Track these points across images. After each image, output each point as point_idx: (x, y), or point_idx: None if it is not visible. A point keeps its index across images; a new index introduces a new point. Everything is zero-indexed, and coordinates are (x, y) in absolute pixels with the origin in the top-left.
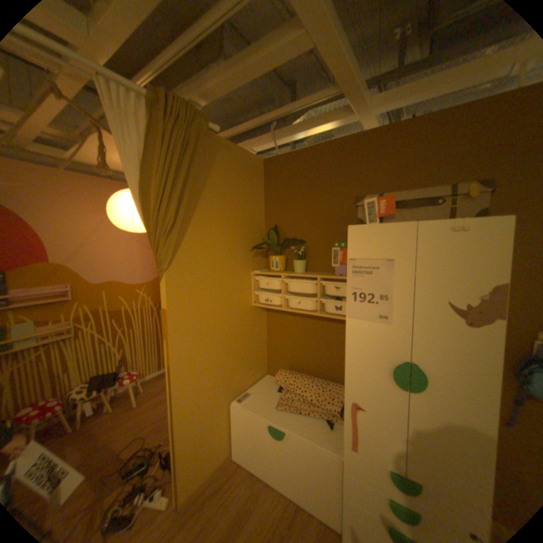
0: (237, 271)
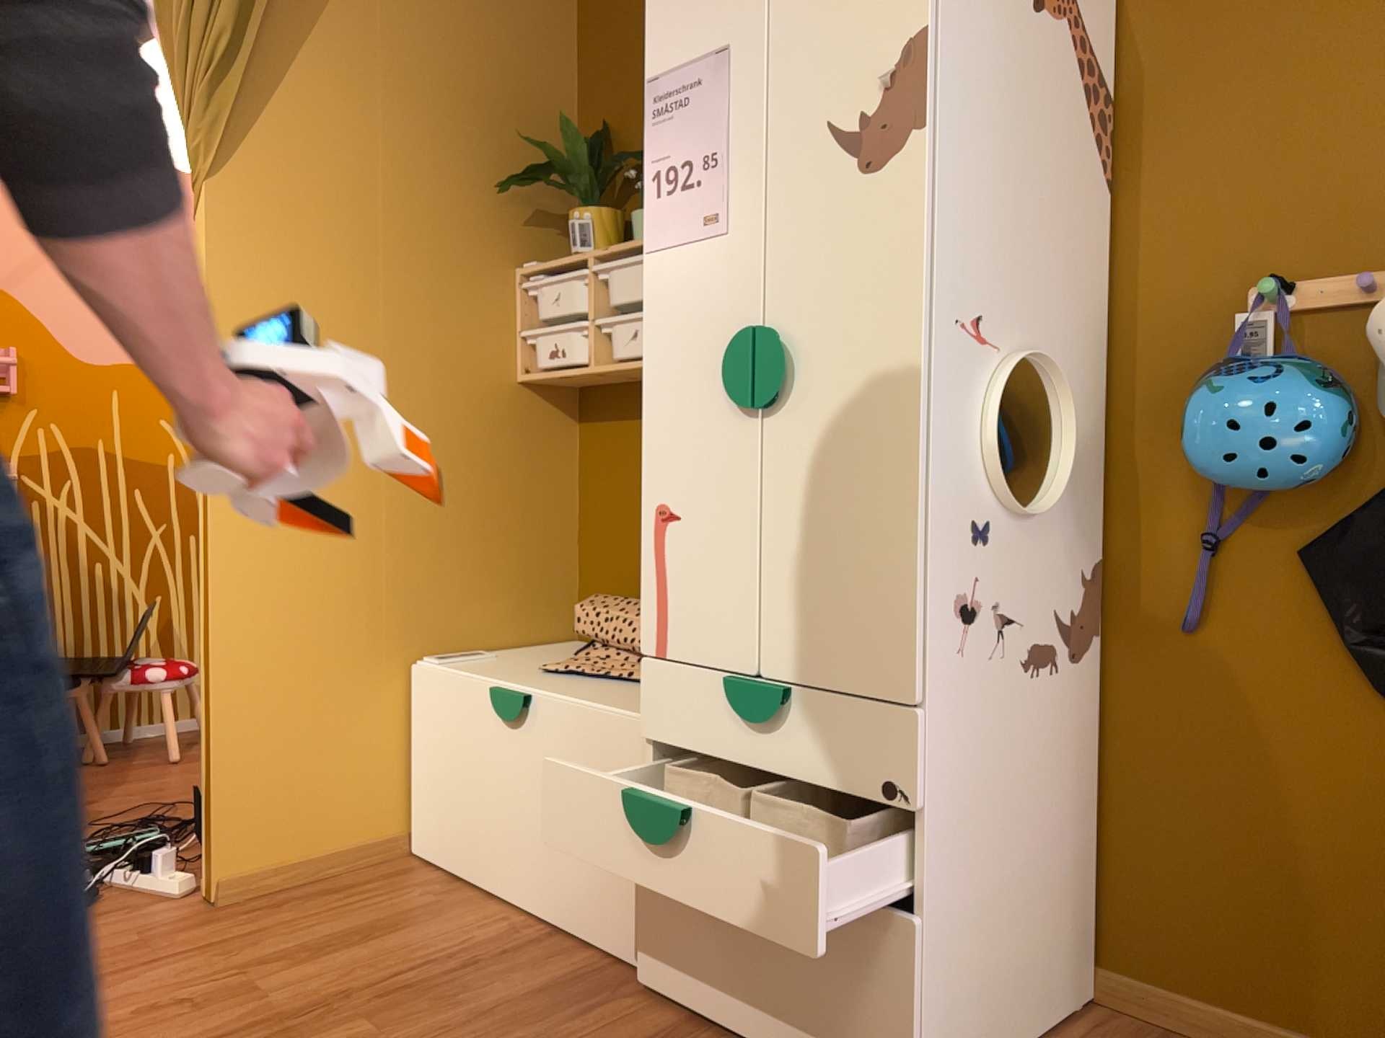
0: (457, 250)
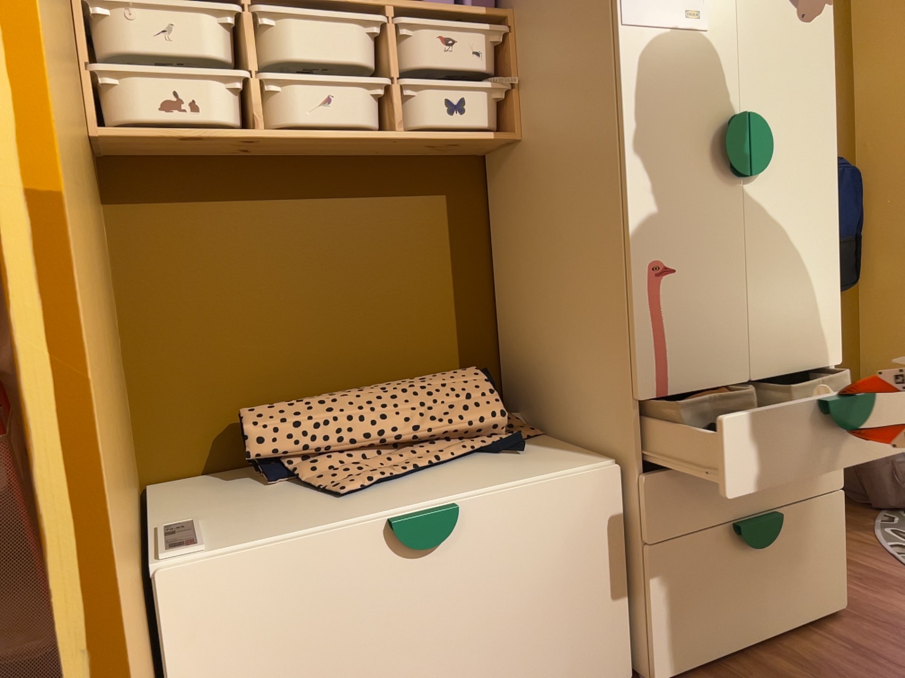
0: None
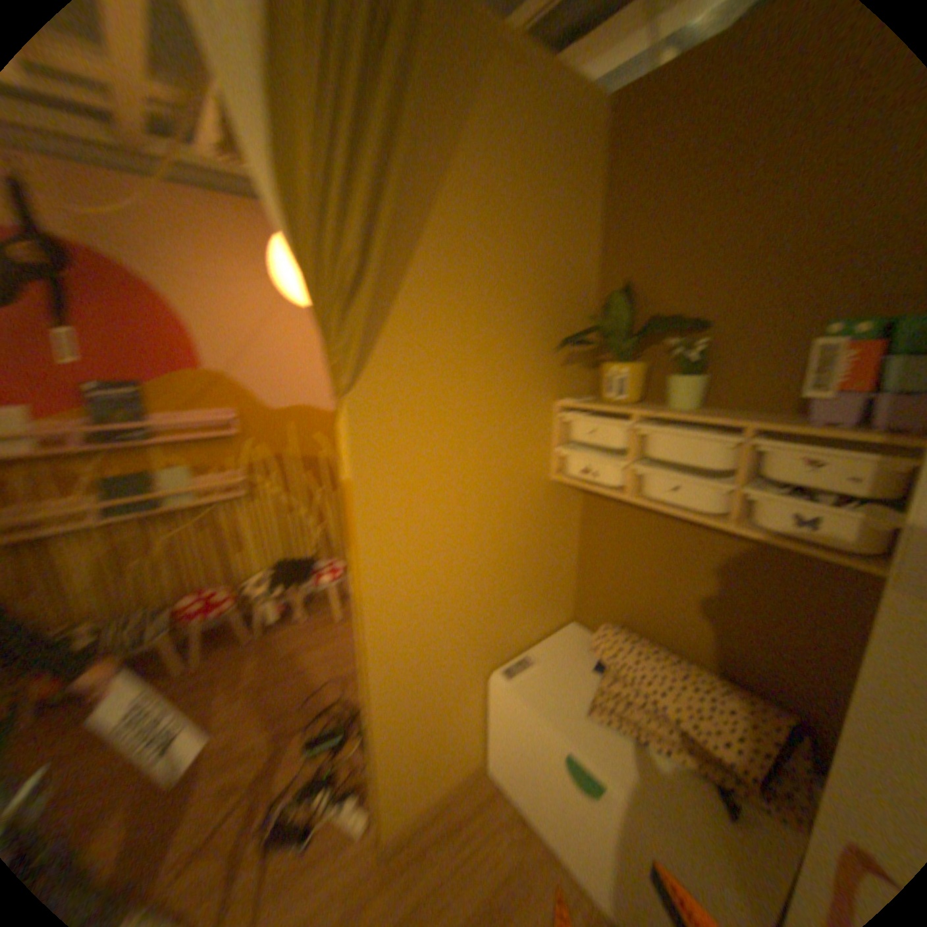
0: (519, 398)
